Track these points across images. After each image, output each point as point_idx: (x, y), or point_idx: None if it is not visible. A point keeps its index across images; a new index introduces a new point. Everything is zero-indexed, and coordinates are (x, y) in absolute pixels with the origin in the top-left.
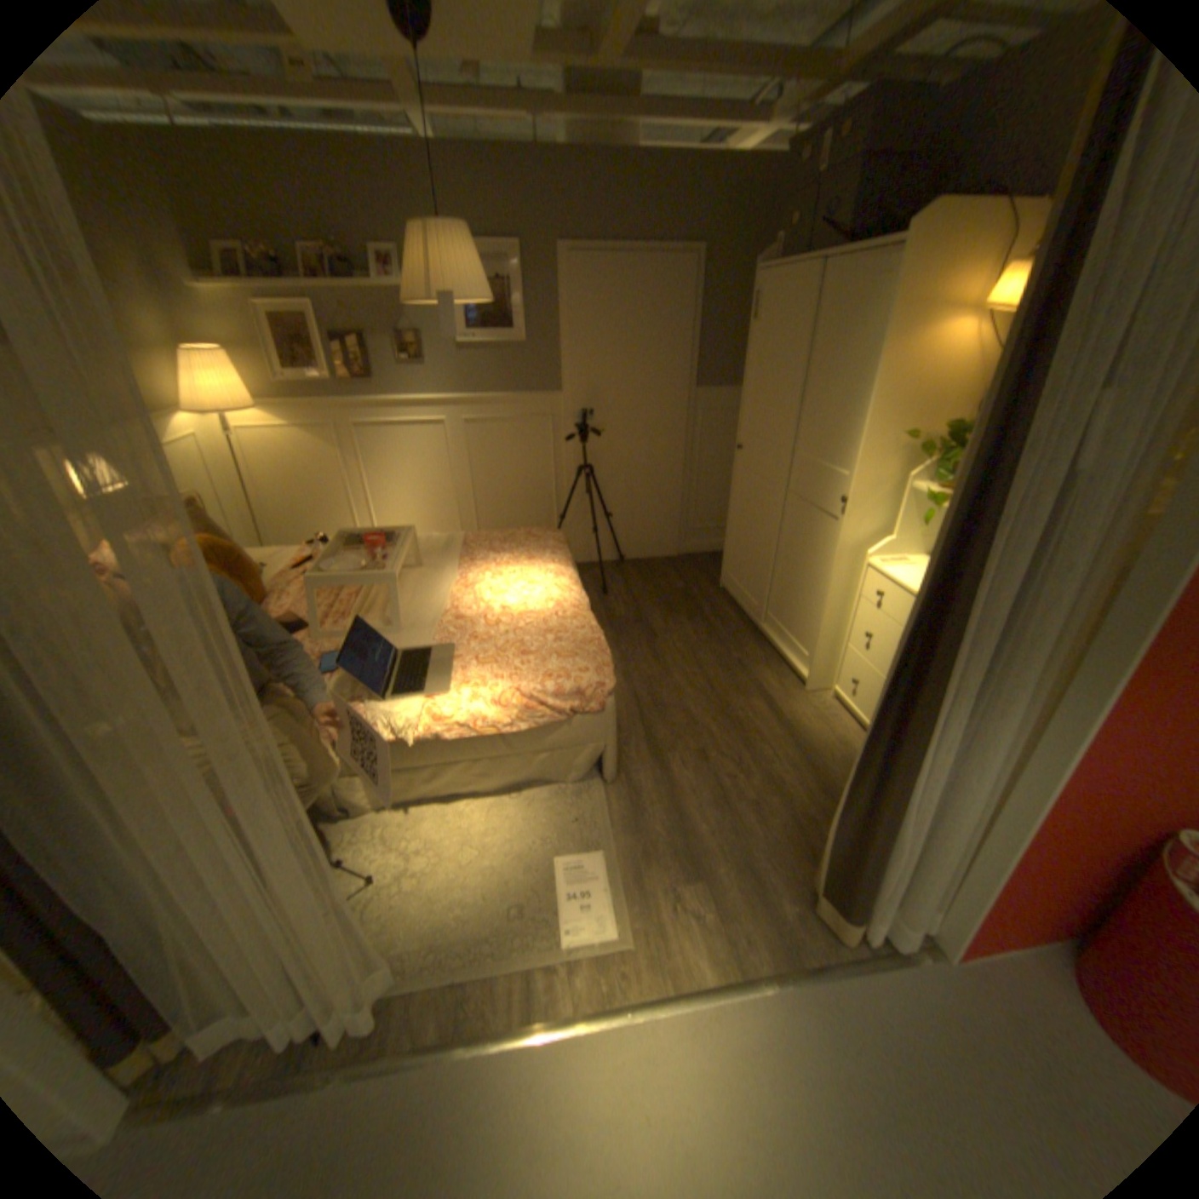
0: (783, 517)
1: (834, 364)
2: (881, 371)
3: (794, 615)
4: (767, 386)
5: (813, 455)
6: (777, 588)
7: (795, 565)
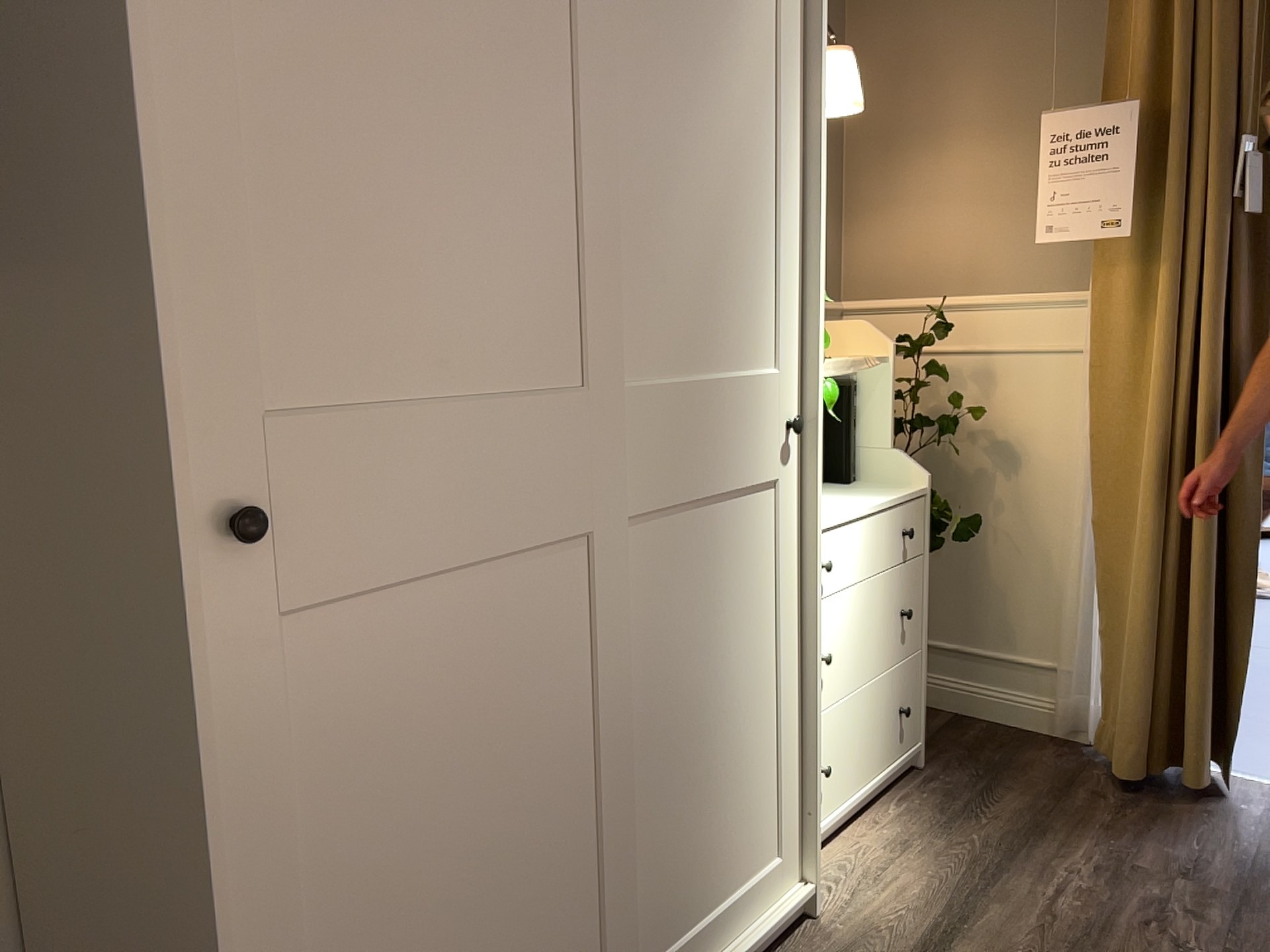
0: (625, 615)
1: (685, 119)
2: (815, 147)
3: (719, 826)
4: (423, 169)
5: (678, 374)
6: (646, 849)
7: (690, 705)
